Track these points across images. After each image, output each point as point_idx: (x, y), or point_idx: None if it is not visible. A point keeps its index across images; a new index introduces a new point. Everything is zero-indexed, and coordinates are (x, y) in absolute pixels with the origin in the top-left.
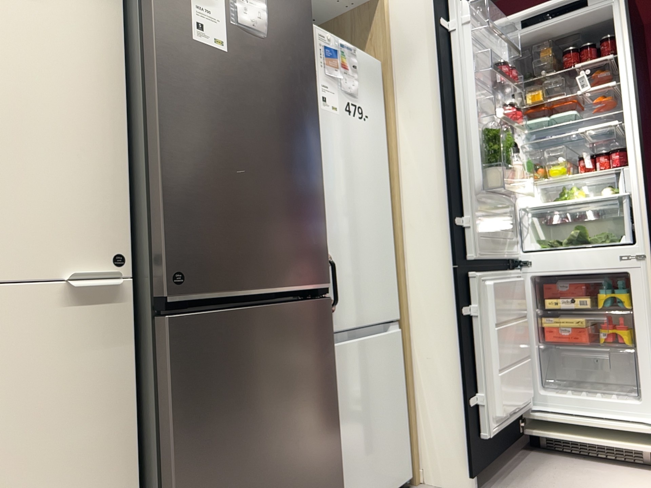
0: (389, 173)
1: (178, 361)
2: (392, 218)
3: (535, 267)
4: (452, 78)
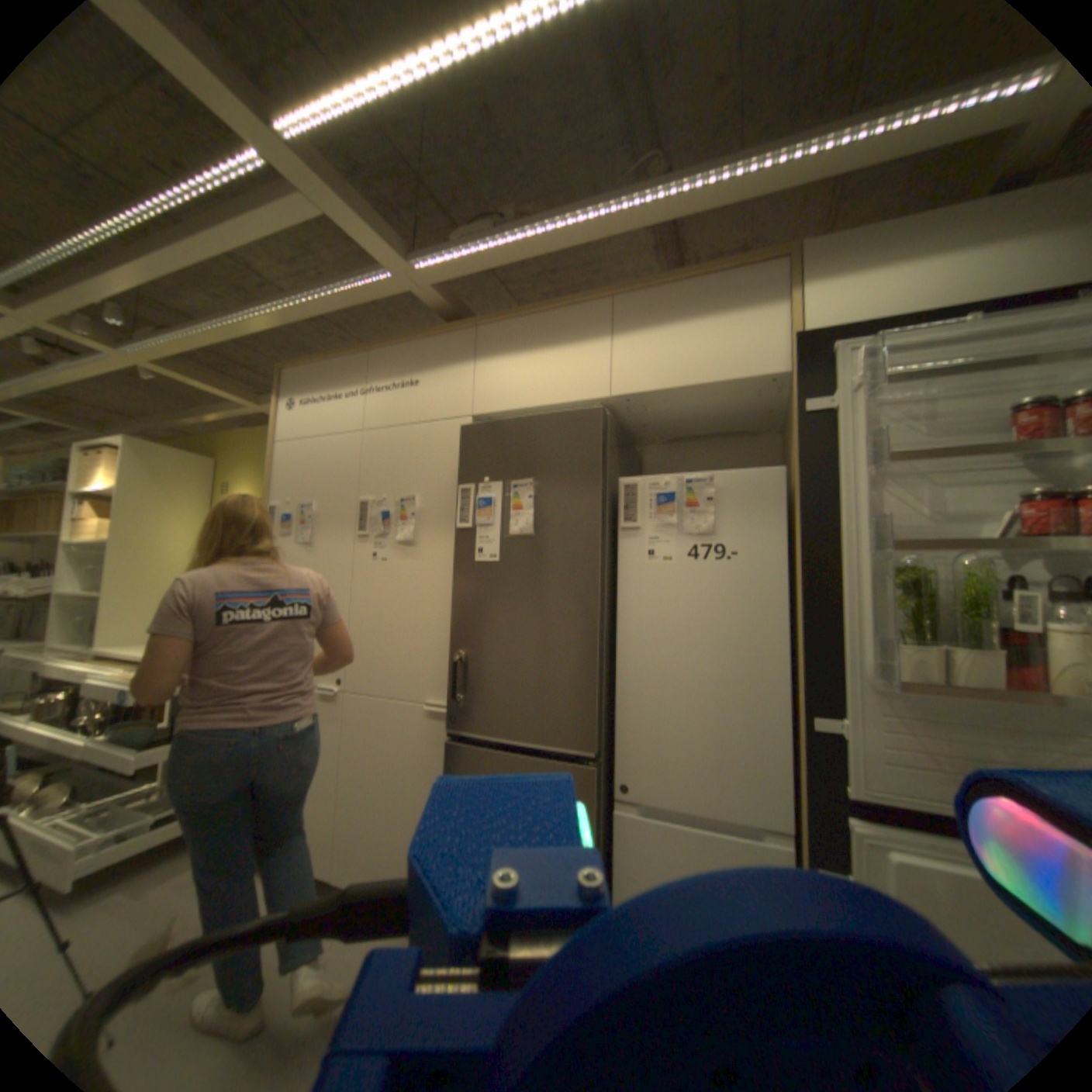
0: (798, 619)
1: (450, 770)
2: (799, 686)
3: None
4: (835, 486)
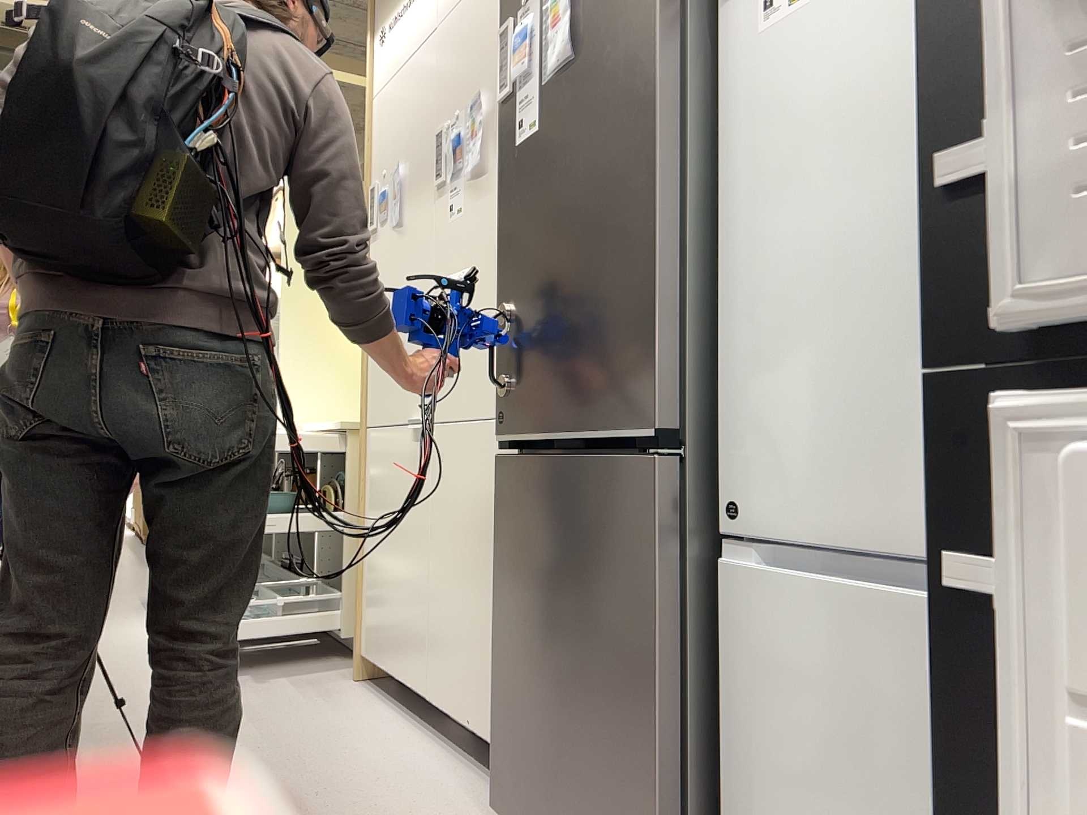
0: None
1: (500, 503)
2: None
3: None
4: None
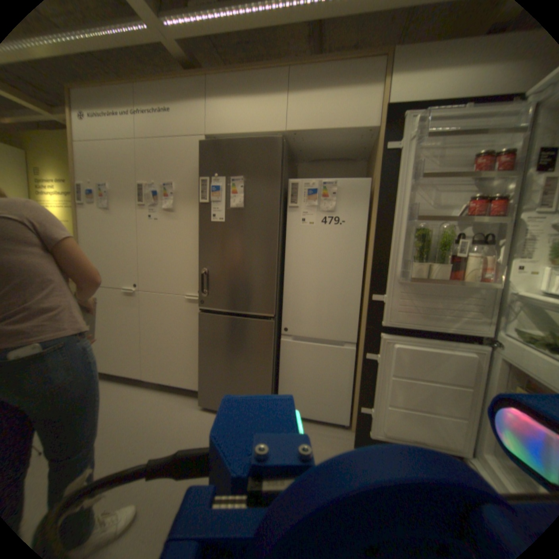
0: (367, 253)
1: (201, 325)
2: (365, 283)
3: (505, 353)
4: (395, 189)
